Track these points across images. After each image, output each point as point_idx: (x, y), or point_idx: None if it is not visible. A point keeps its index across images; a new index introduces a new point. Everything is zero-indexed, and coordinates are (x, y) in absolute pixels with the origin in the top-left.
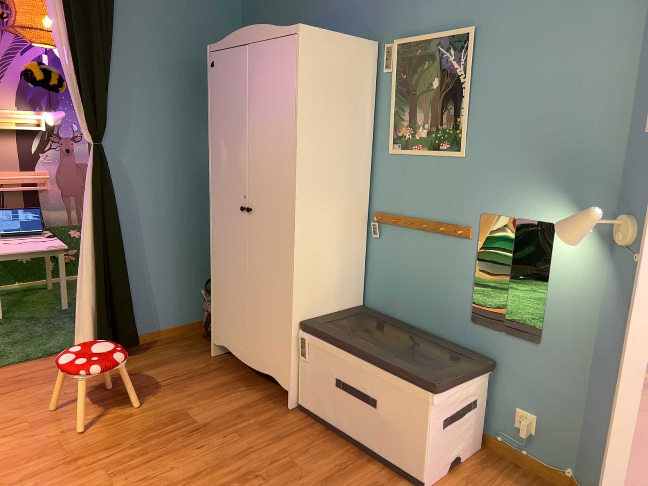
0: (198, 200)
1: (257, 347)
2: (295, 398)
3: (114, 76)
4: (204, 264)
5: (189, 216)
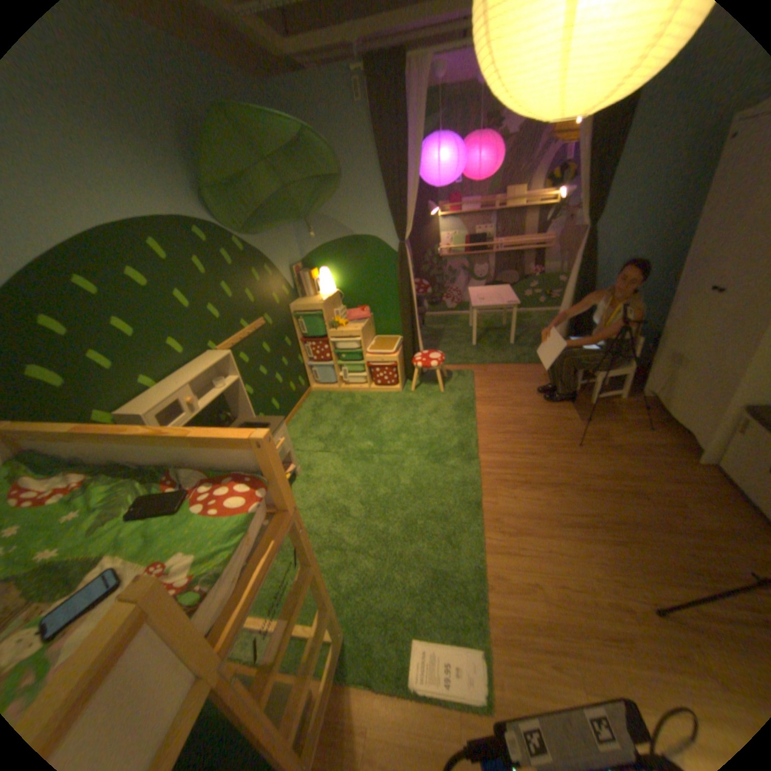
0: (671, 269)
1: (687, 406)
2: (709, 460)
3: (620, 166)
4: (659, 323)
5: (657, 282)
